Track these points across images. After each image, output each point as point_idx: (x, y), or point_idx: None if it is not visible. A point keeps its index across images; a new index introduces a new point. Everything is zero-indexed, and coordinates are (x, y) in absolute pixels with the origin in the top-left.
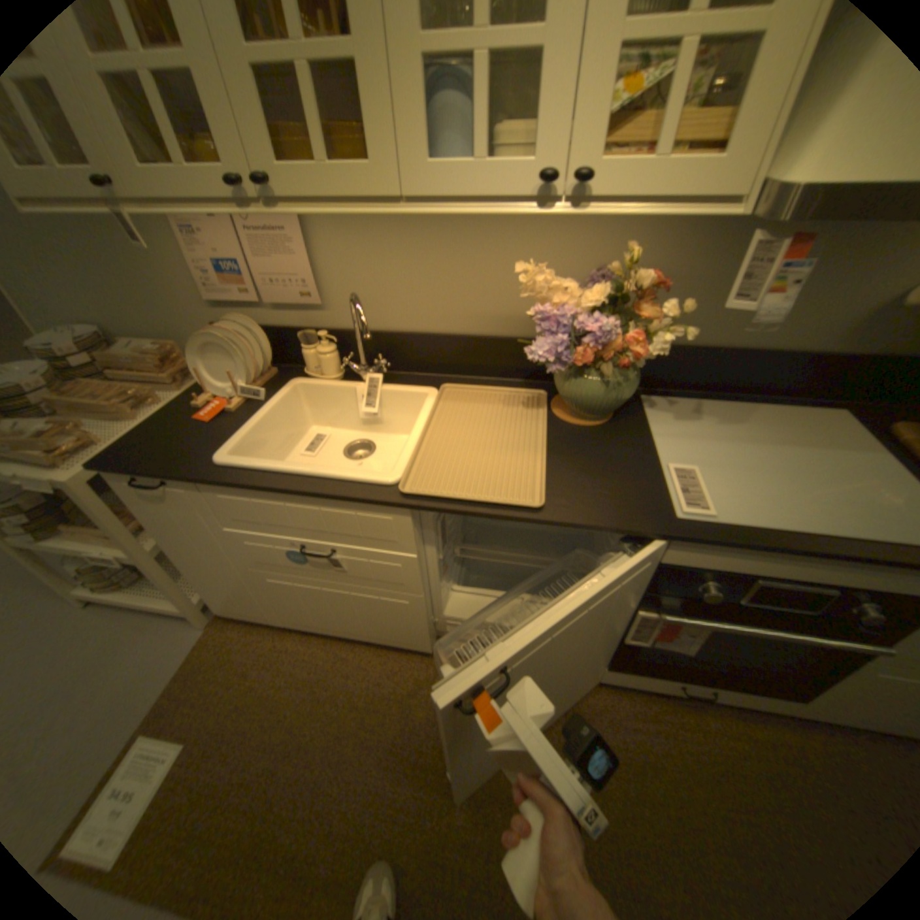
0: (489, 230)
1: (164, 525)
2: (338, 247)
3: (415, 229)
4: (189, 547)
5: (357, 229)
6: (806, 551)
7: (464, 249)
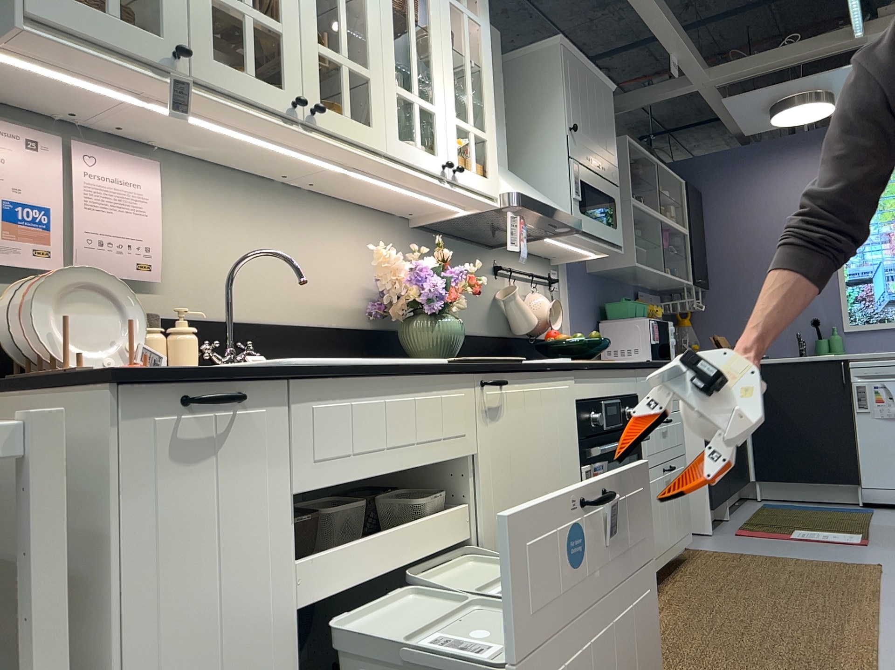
0: (317, 231)
1: (173, 538)
2: (188, 222)
3: (264, 220)
4: (197, 603)
5: (211, 208)
6: (606, 364)
7: (301, 244)
